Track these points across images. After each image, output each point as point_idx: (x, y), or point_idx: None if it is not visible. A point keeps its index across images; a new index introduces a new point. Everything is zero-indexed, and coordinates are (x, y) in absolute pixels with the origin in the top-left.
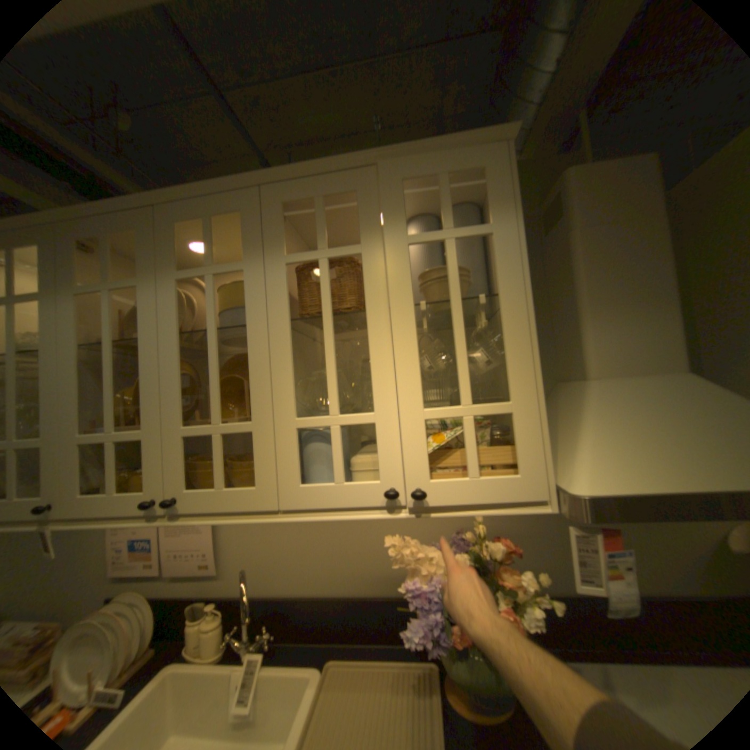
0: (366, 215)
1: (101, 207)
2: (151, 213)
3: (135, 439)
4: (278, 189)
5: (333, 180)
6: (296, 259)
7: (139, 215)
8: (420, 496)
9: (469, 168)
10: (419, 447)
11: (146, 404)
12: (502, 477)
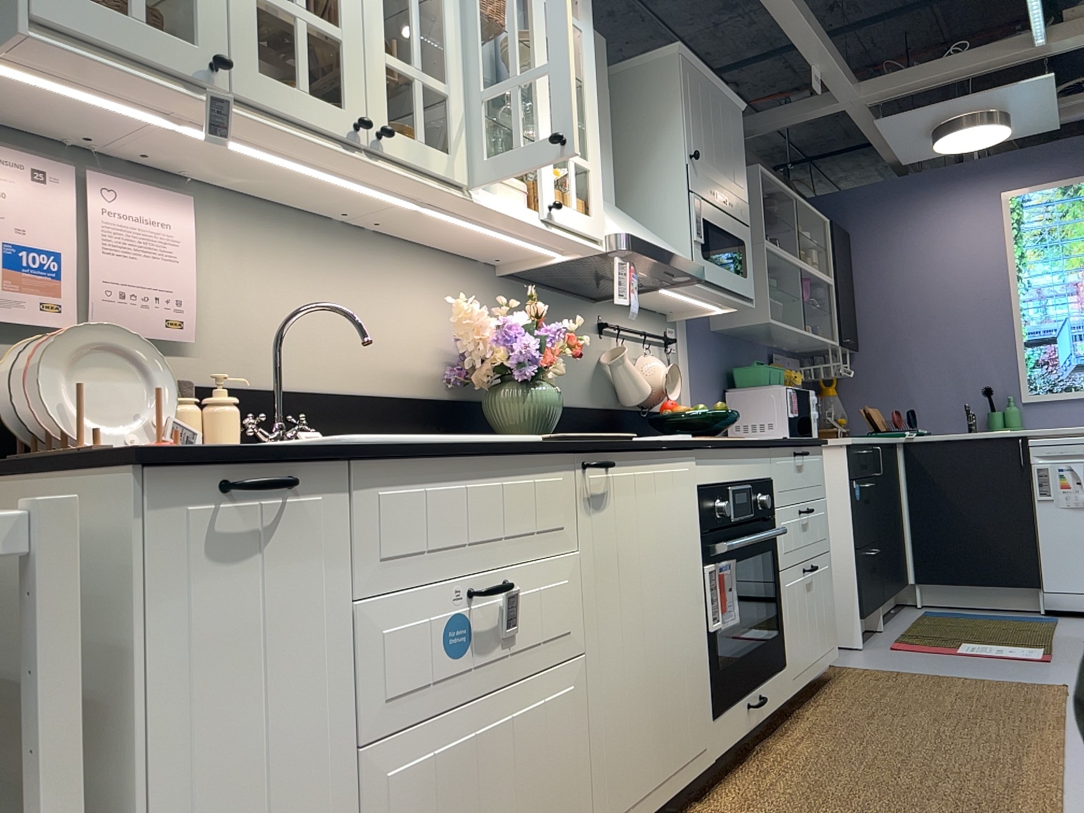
0: None
1: None
2: None
3: (333, 36)
4: None
5: None
6: None
7: None
8: (561, 205)
9: None
10: (550, 172)
11: (347, 0)
12: (586, 215)
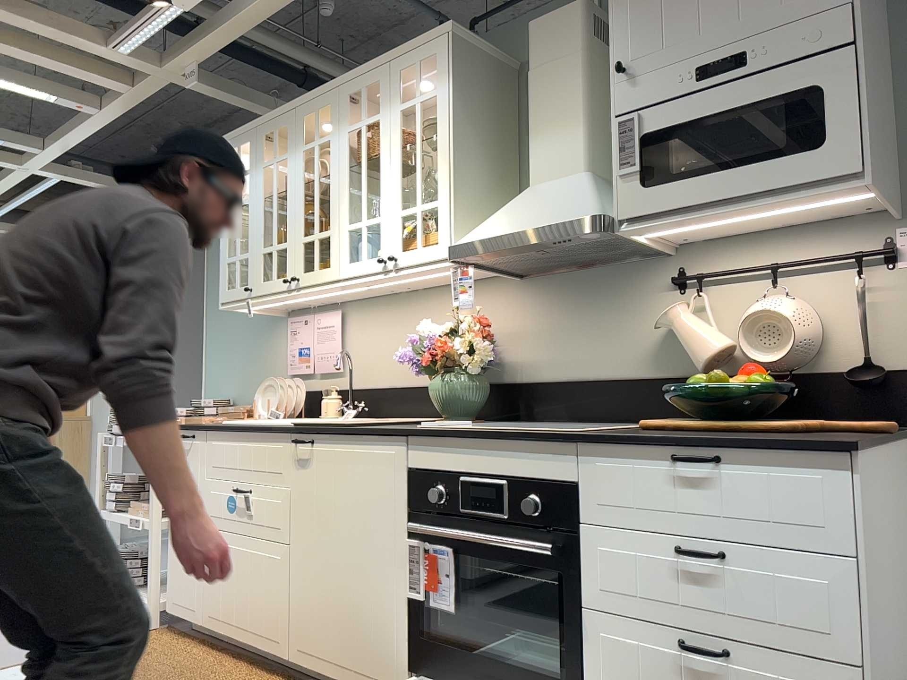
0: (382, 96)
1: (275, 115)
2: (295, 114)
3: (284, 247)
4: (346, 89)
5: (370, 77)
6: (352, 130)
7: (290, 116)
8: (389, 257)
9: (428, 57)
10: (396, 233)
11: (289, 226)
12: (430, 245)
